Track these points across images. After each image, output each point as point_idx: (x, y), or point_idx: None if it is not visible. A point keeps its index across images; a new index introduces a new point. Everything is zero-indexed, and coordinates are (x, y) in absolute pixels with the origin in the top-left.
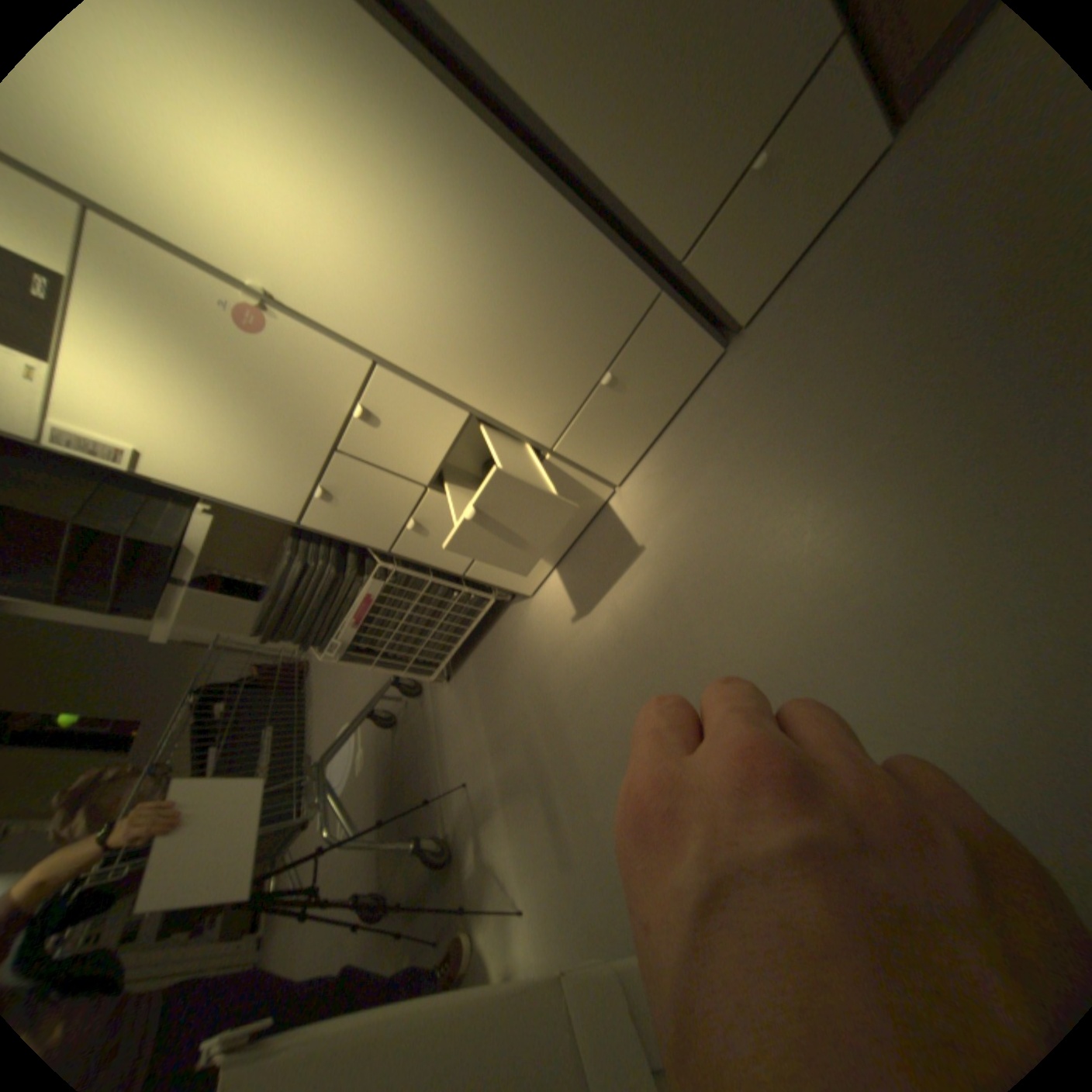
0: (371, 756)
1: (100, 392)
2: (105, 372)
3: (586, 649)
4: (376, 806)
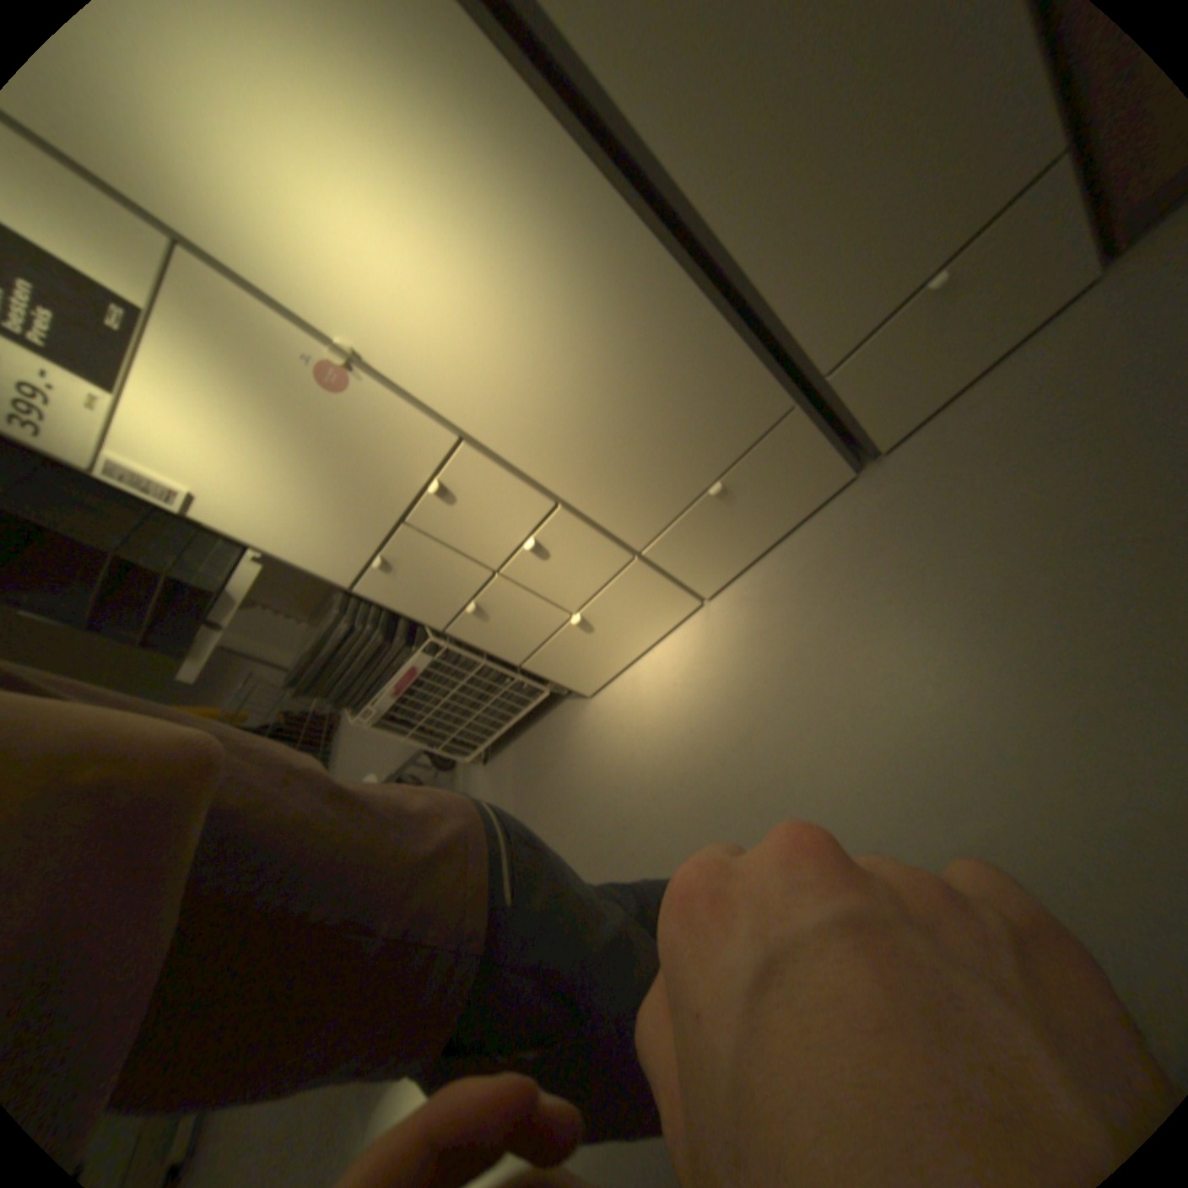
0: None
1: (159, 435)
2: (166, 415)
3: (638, 779)
4: None
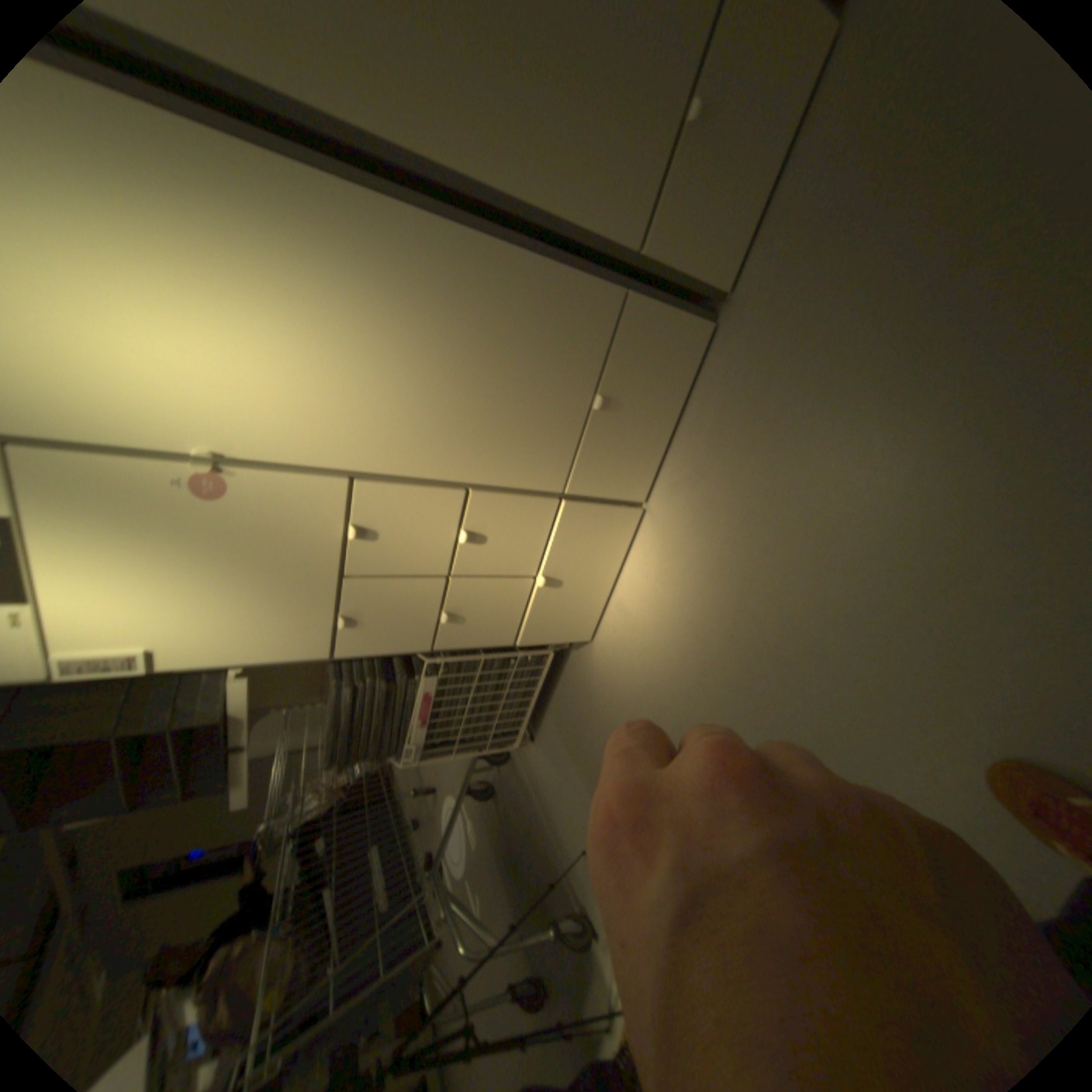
0: (482, 827)
1: (95, 609)
2: (92, 589)
3: (668, 688)
4: (503, 880)
